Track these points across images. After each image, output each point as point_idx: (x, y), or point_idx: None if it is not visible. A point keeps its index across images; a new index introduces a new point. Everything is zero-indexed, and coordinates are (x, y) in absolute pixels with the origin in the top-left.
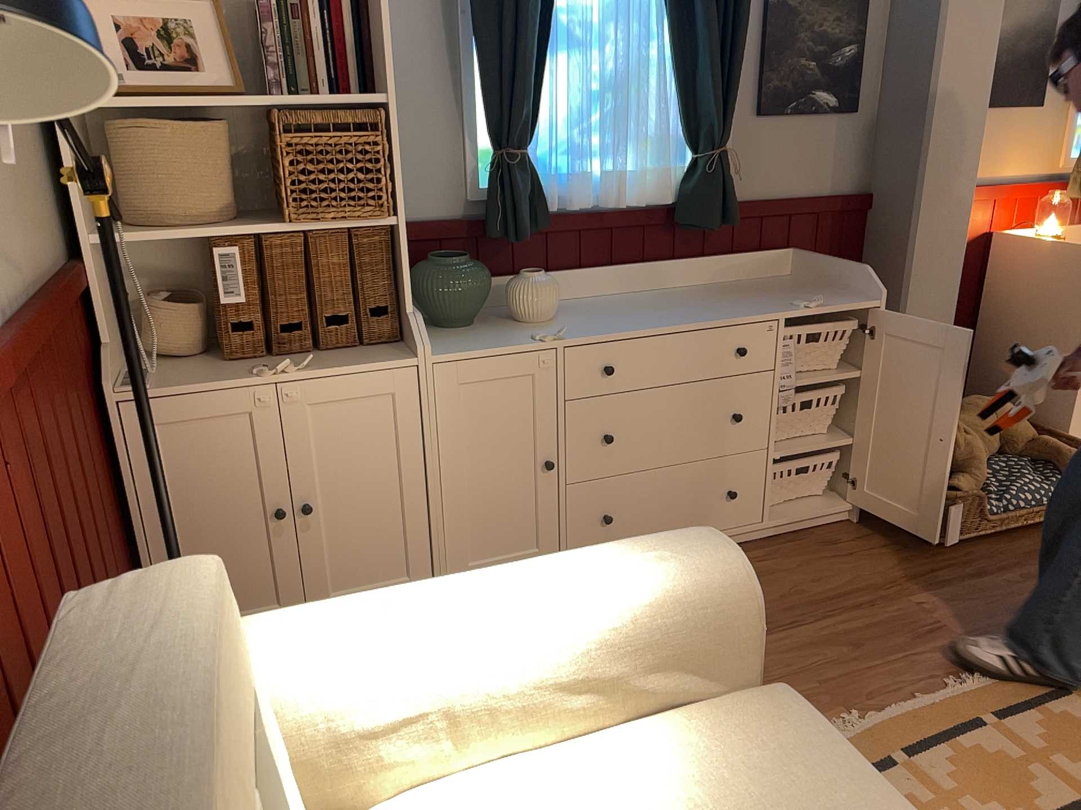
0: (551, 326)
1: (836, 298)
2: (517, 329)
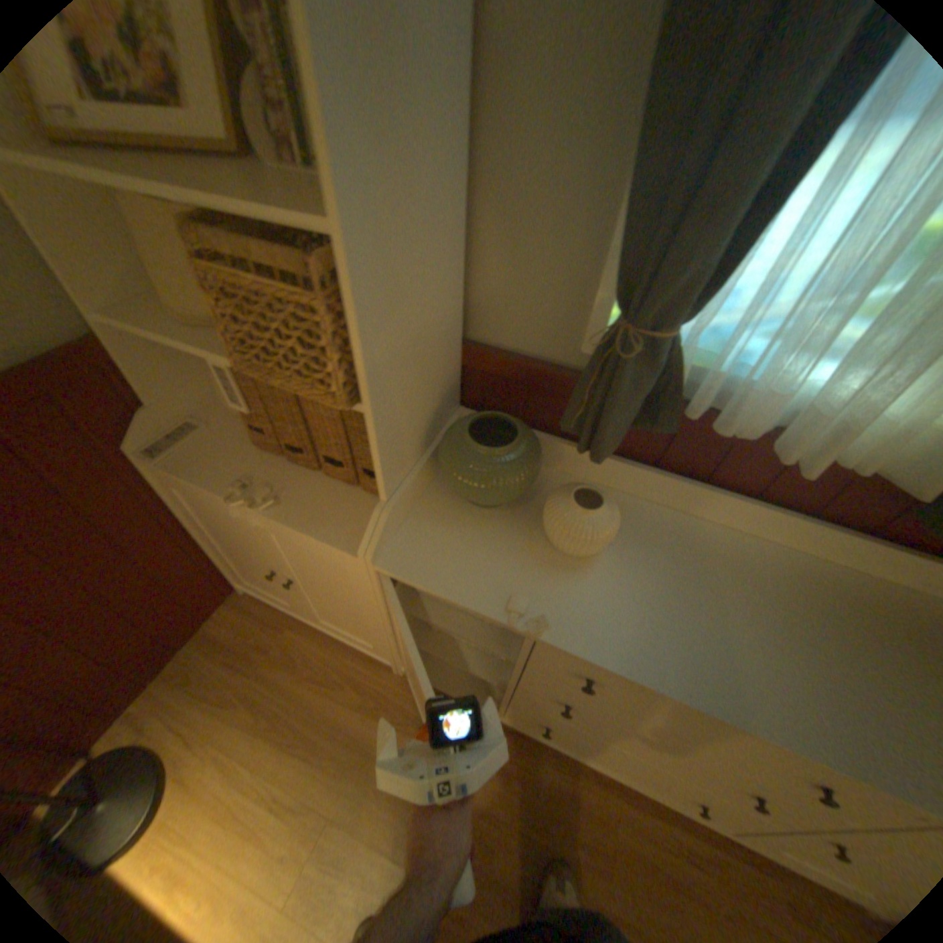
0: (575, 572)
1: None
2: (530, 555)
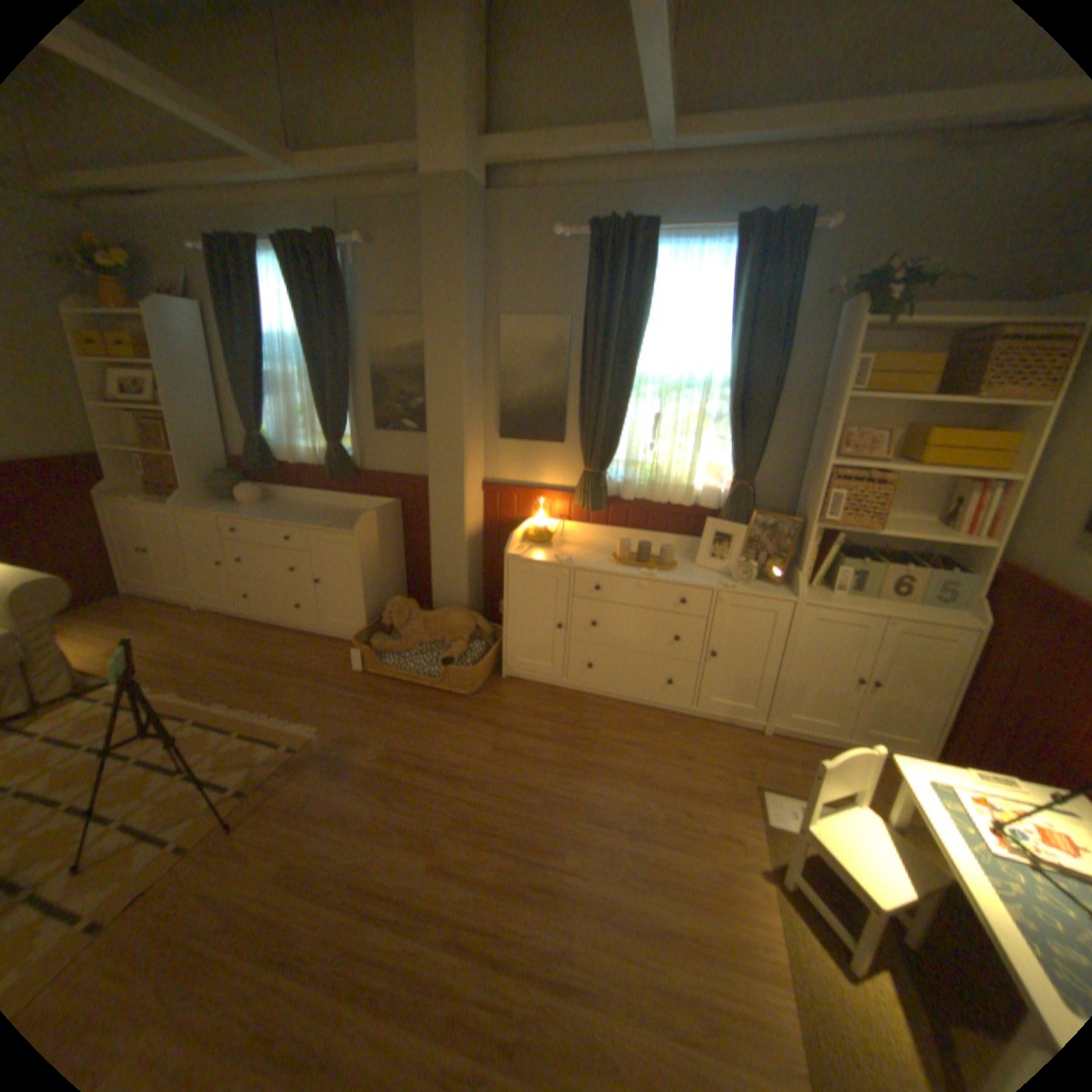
0: (239, 509)
1: (352, 527)
2: (227, 507)
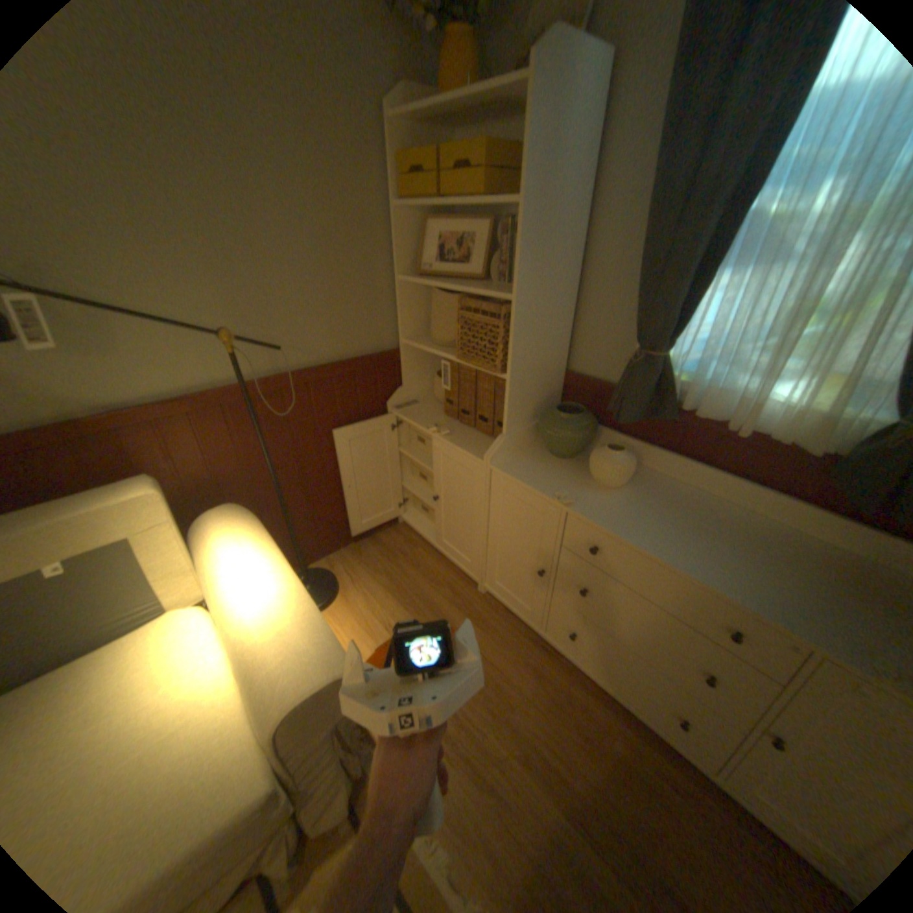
0: (601, 491)
1: None
2: (576, 479)
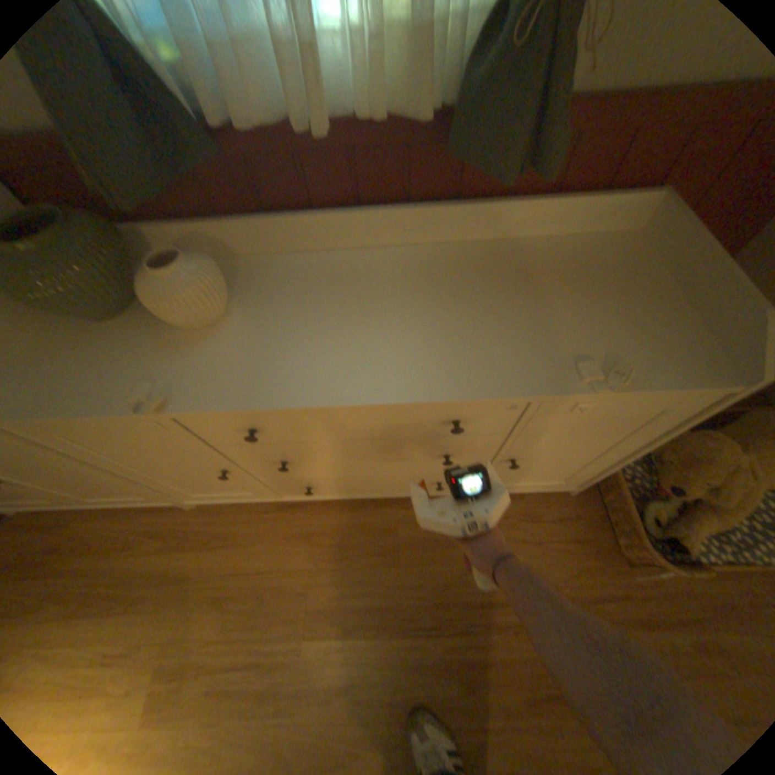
0: (200, 340)
1: (673, 340)
2: (151, 343)
